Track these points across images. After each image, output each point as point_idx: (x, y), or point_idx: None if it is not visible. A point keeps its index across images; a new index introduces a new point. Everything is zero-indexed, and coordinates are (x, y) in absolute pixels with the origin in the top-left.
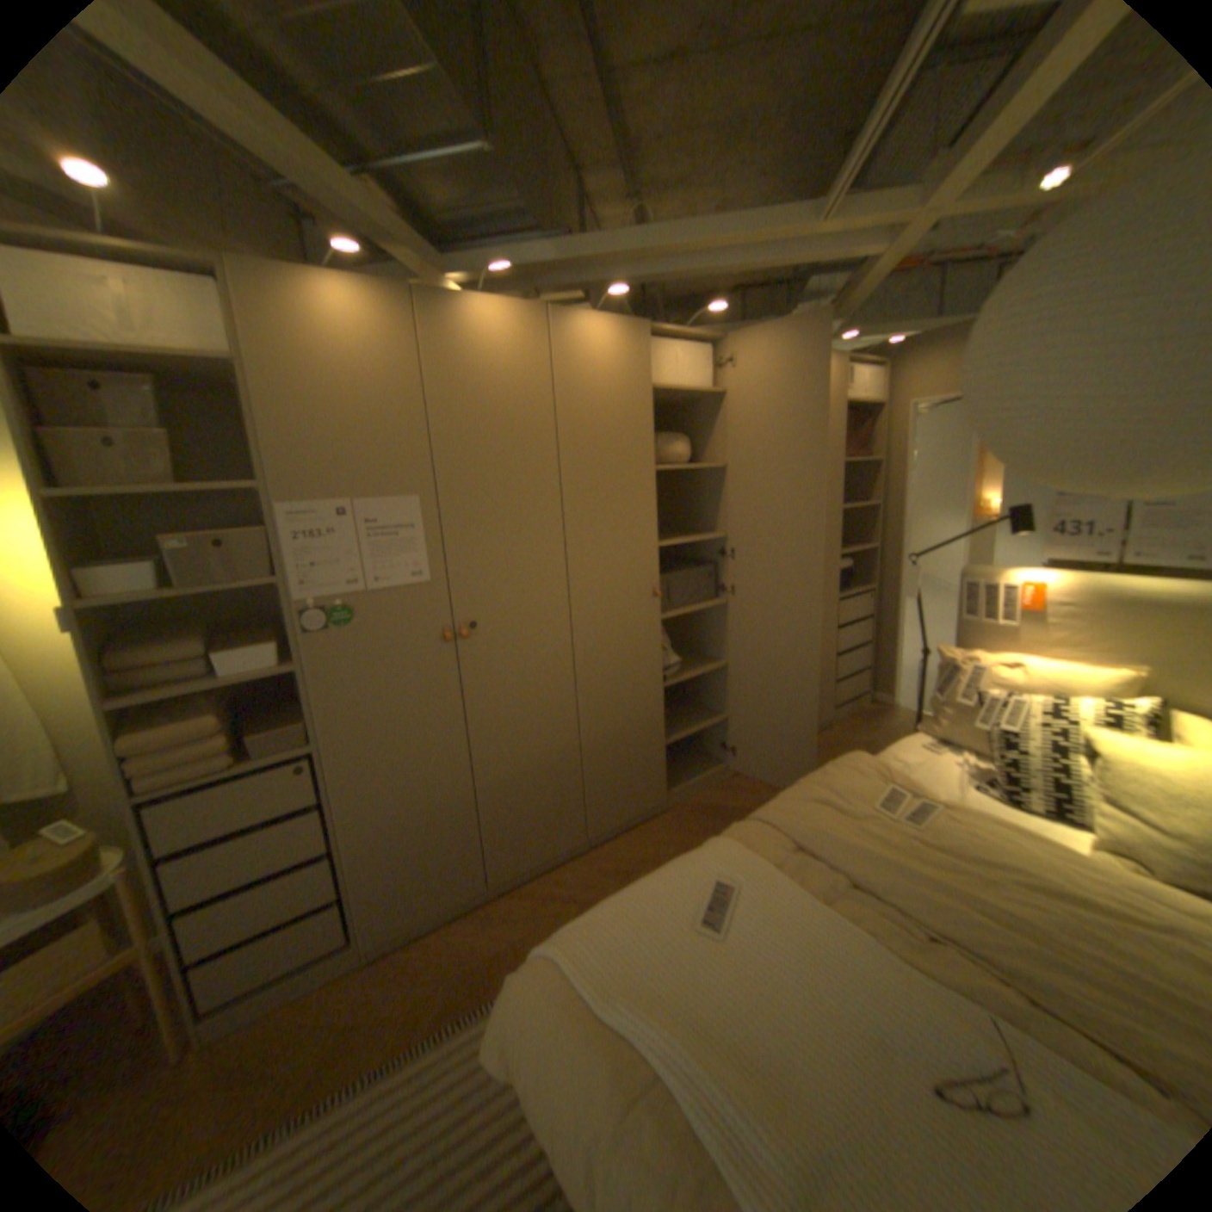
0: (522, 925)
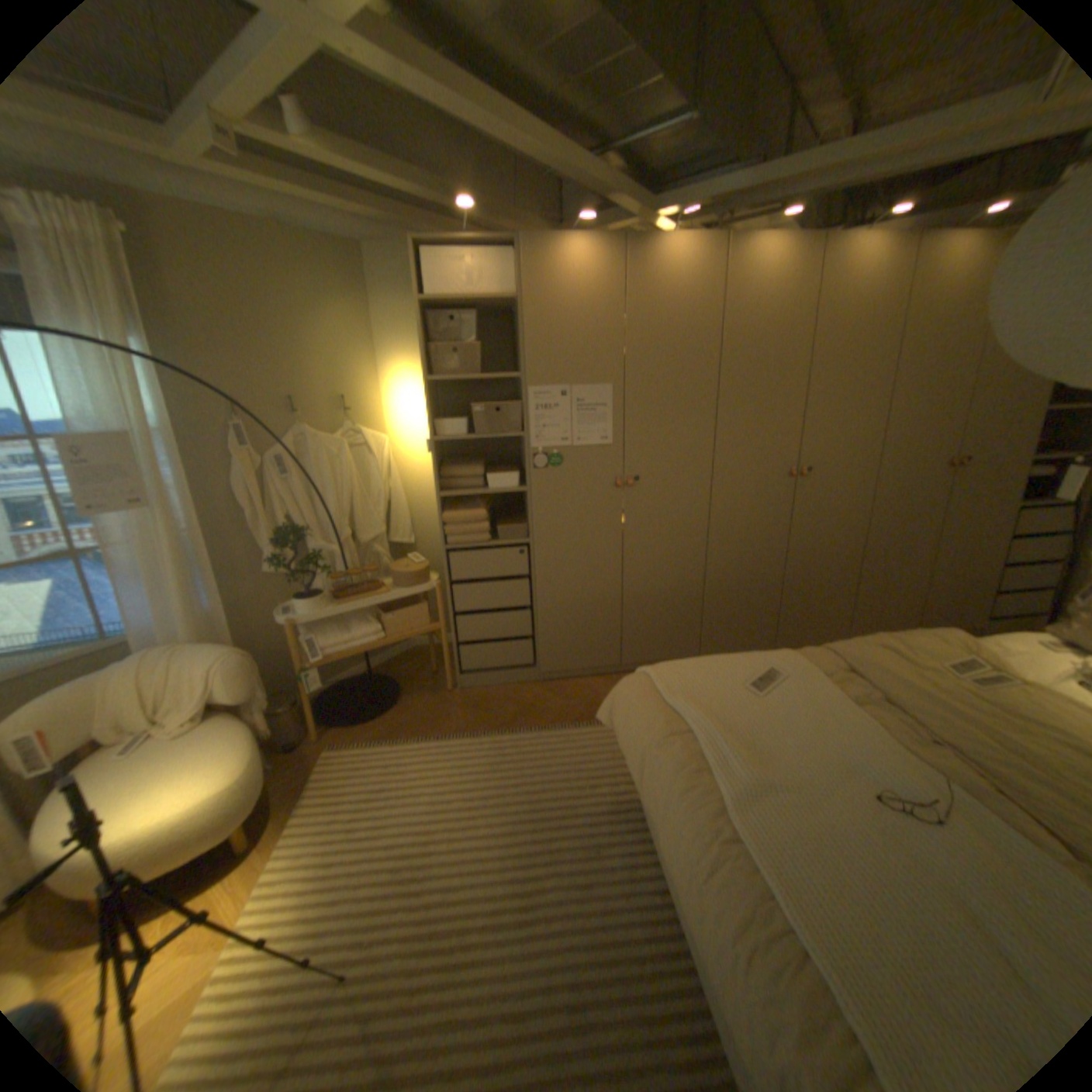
0: None
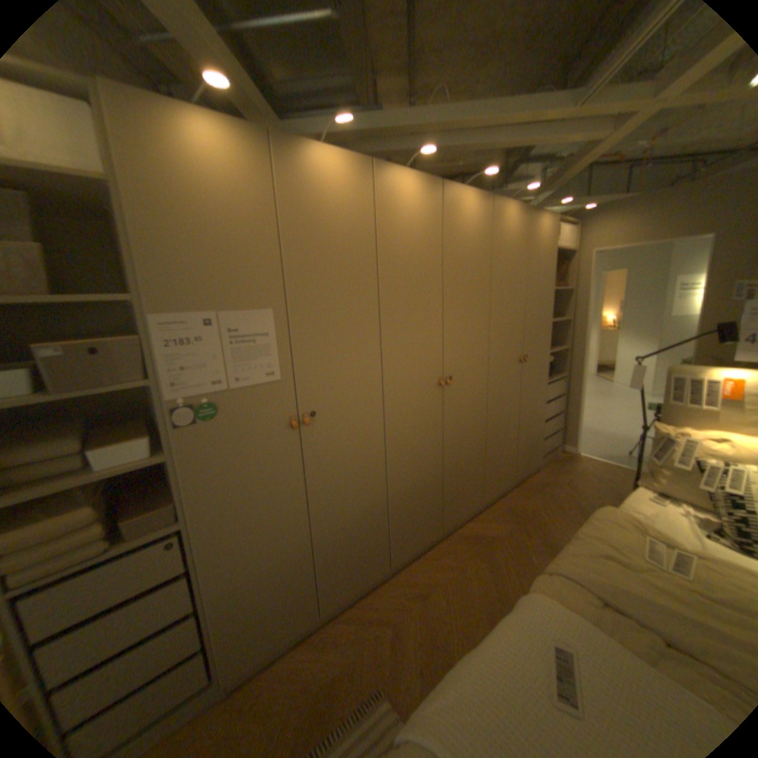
0: (351, 649)
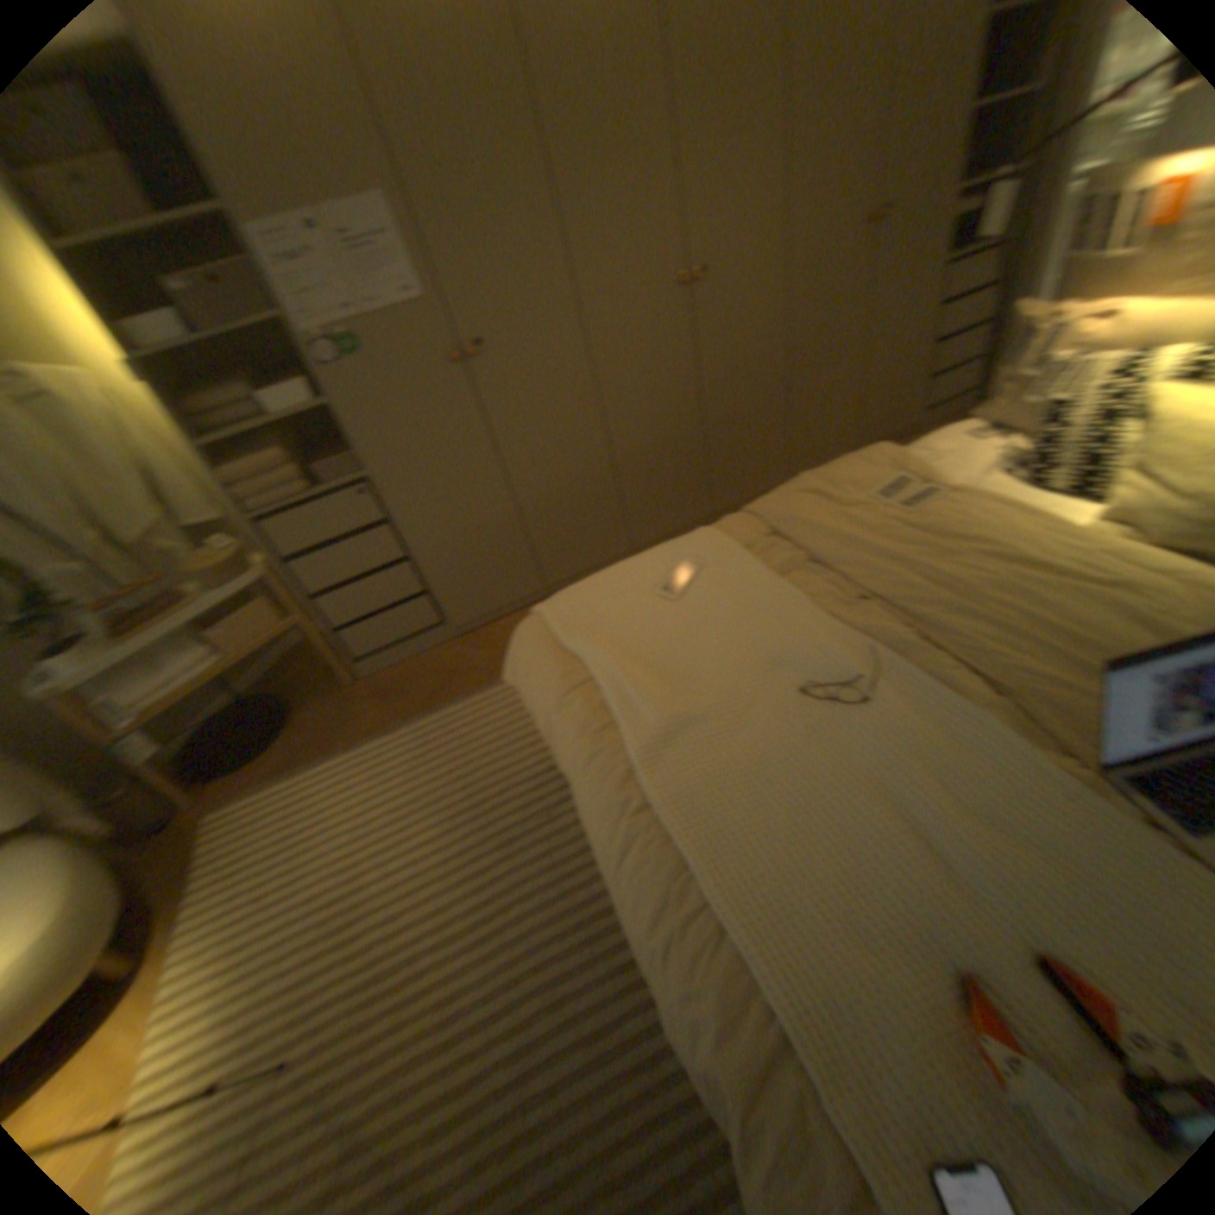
0: None
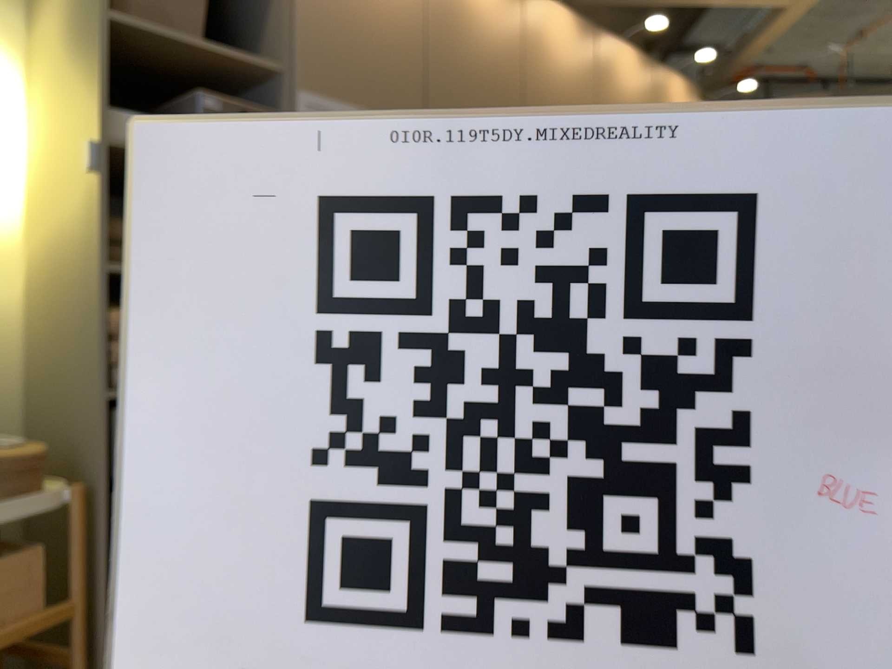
0: None
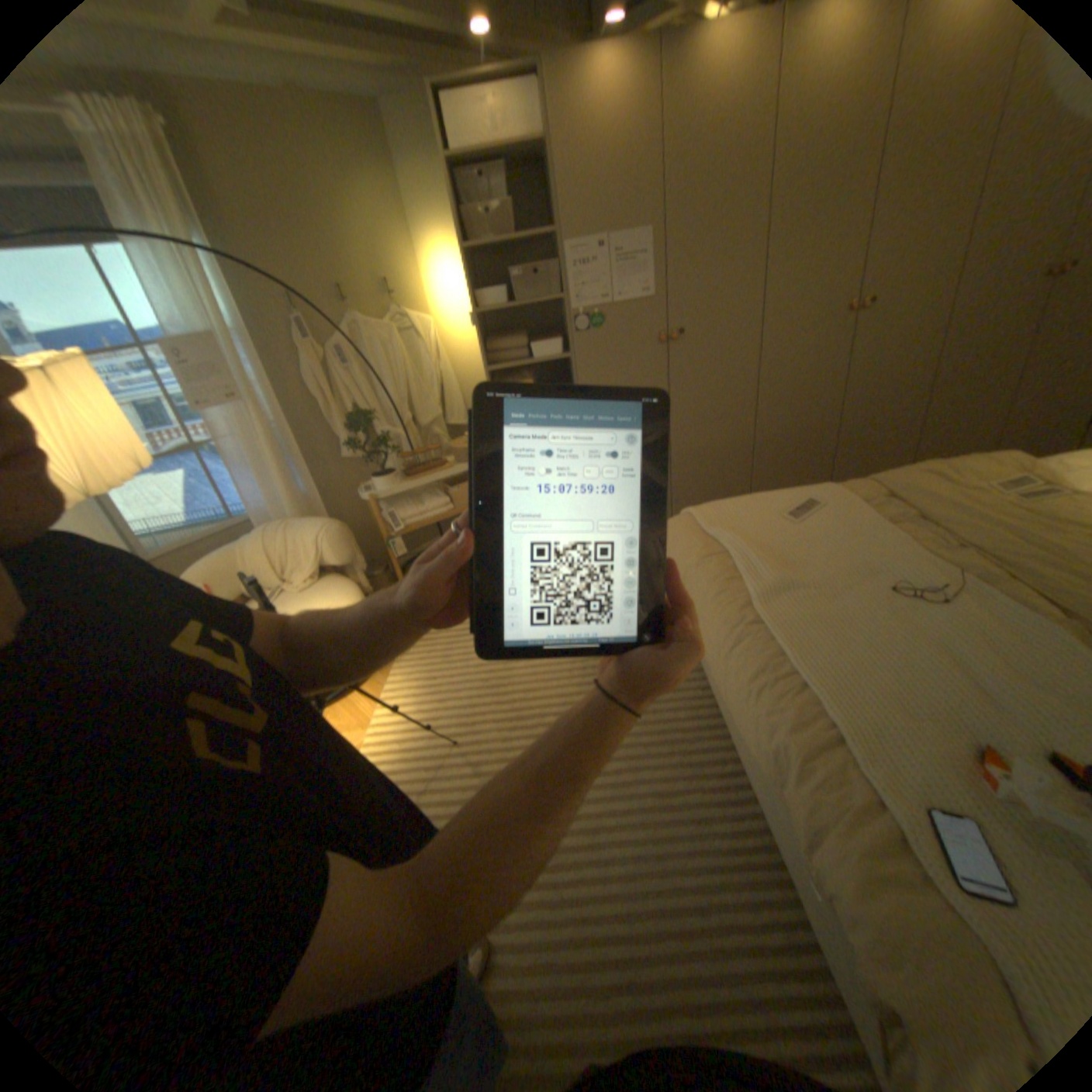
0: None
